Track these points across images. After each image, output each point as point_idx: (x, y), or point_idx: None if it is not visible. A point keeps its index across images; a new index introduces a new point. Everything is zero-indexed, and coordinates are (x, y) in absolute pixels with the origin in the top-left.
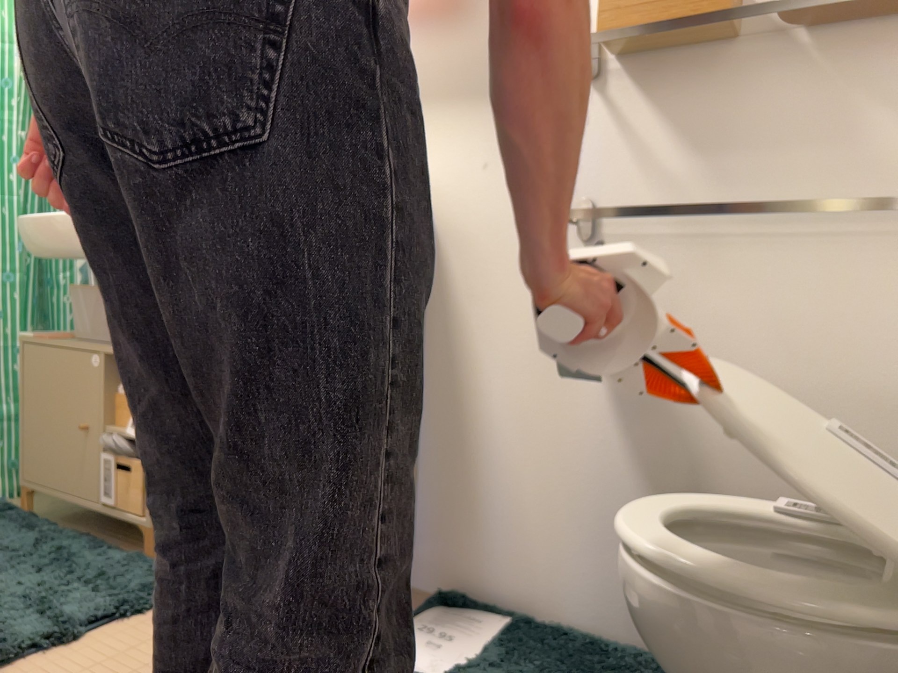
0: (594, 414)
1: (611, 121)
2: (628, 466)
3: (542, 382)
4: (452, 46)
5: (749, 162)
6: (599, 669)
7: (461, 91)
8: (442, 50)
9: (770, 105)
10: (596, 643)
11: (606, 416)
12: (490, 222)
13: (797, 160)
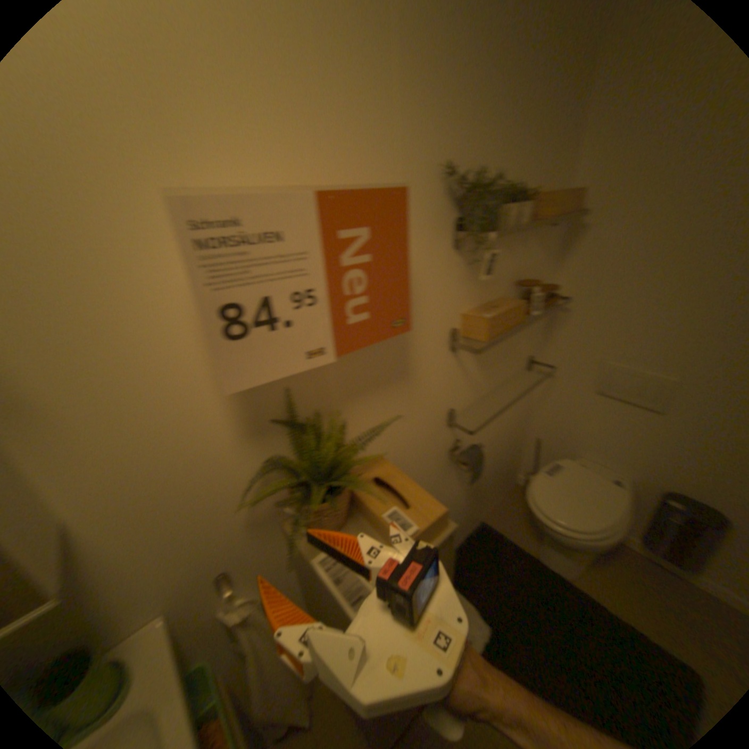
0: (452, 487)
1: (459, 369)
2: (461, 493)
3: (435, 494)
4: (375, 351)
5: (496, 368)
6: (484, 559)
7: (385, 381)
8: (368, 356)
9: (502, 345)
10: (464, 552)
11: (456, 484)
12: (409, 446)
13: (506, 362)
